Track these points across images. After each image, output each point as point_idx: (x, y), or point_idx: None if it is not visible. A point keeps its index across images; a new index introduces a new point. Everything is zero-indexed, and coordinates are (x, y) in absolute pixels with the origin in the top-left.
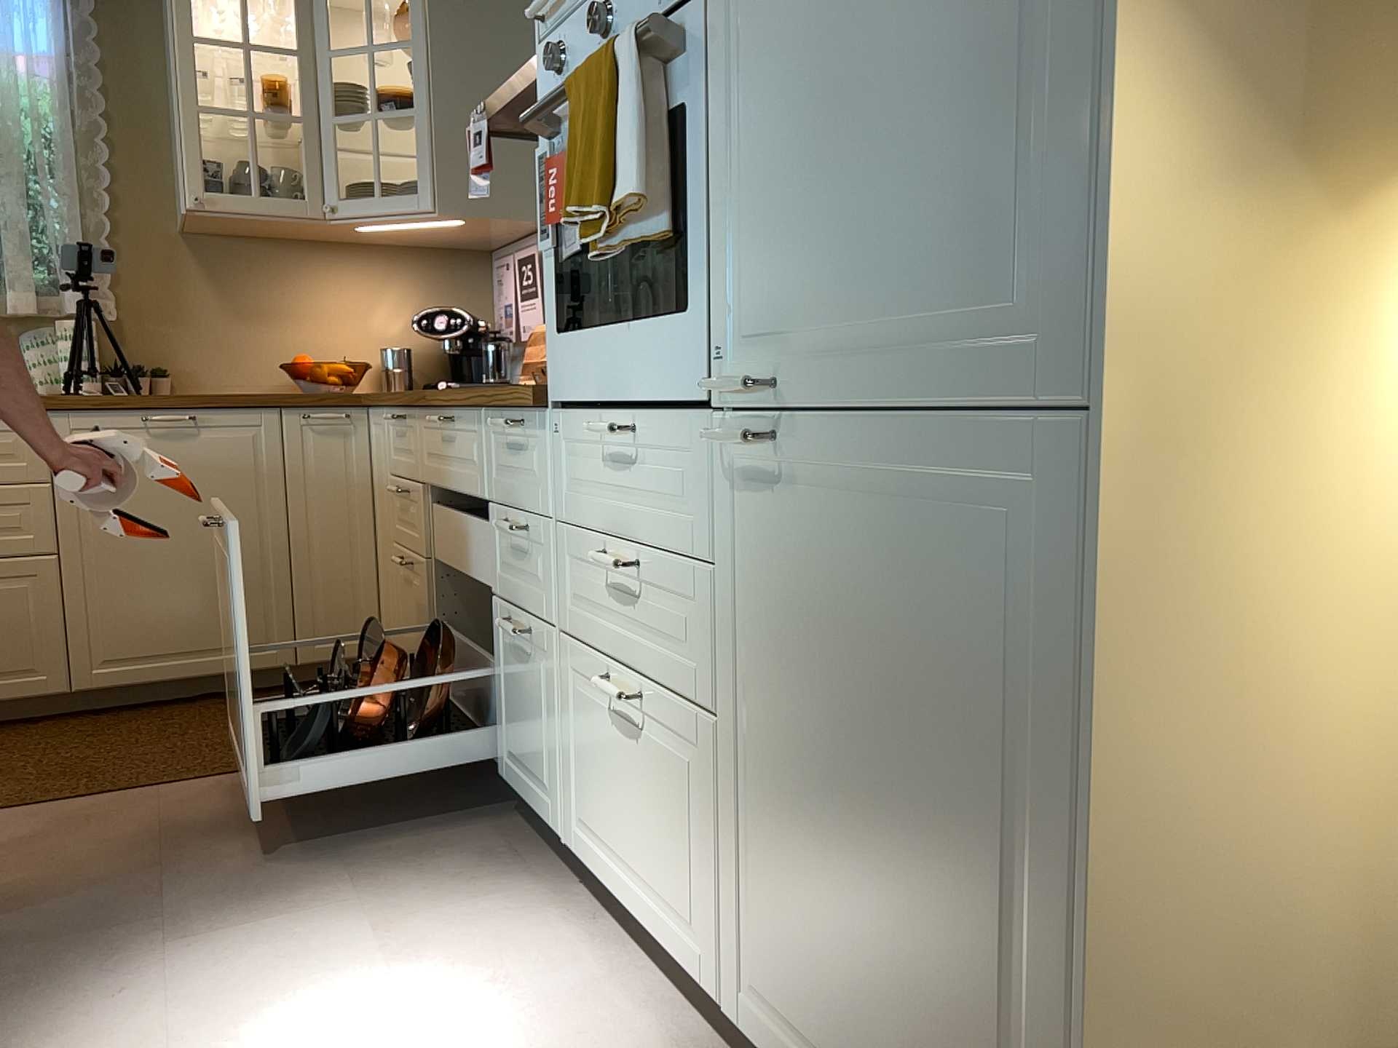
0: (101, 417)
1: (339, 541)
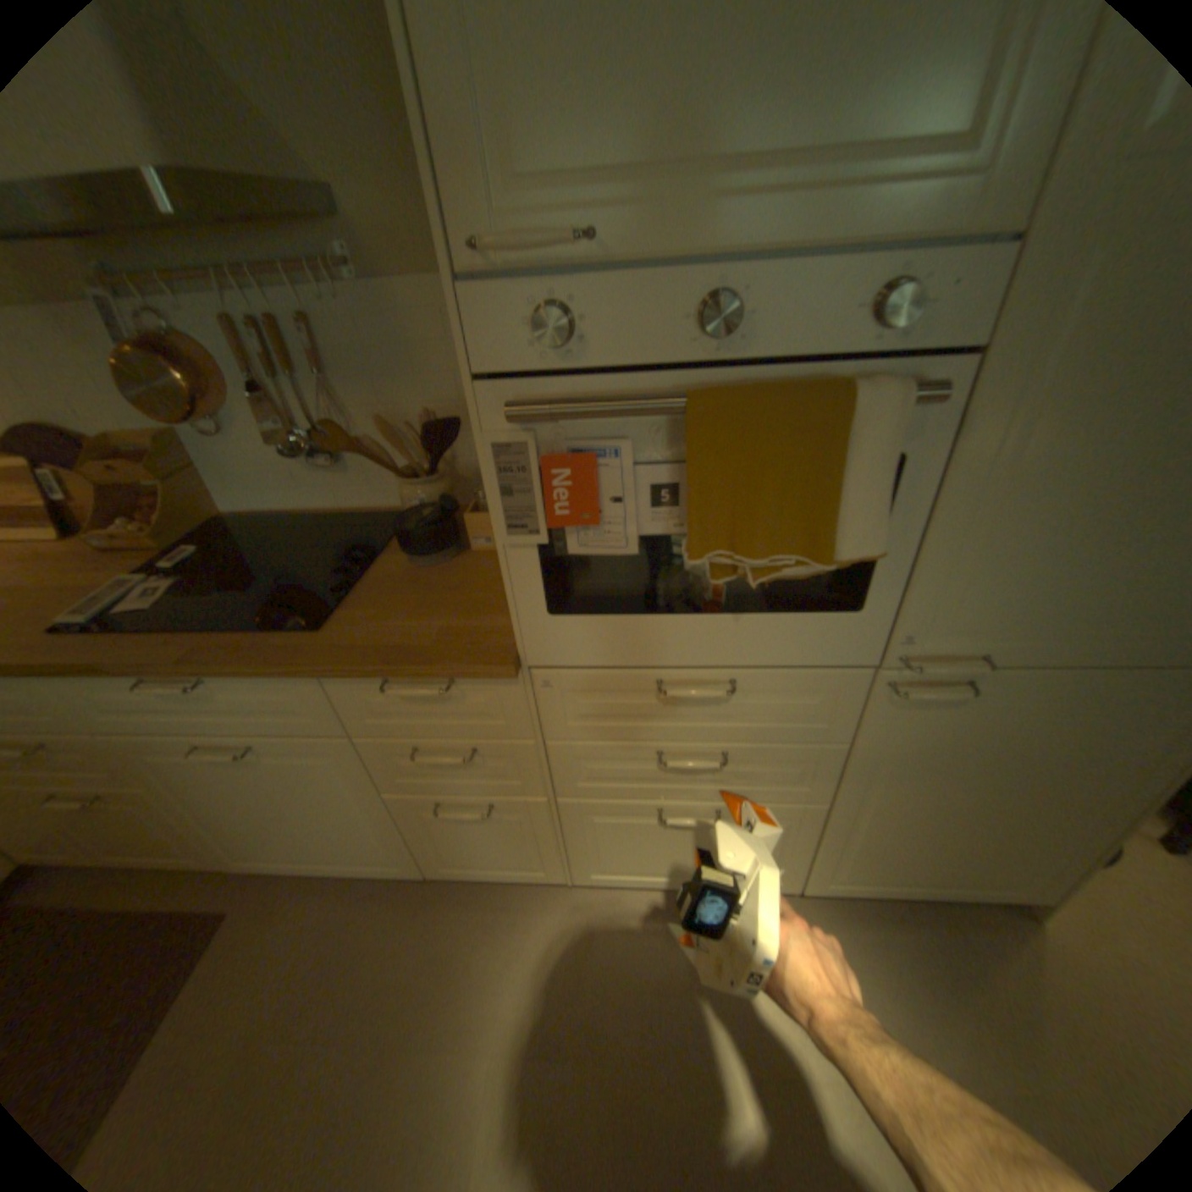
0: None
1: None
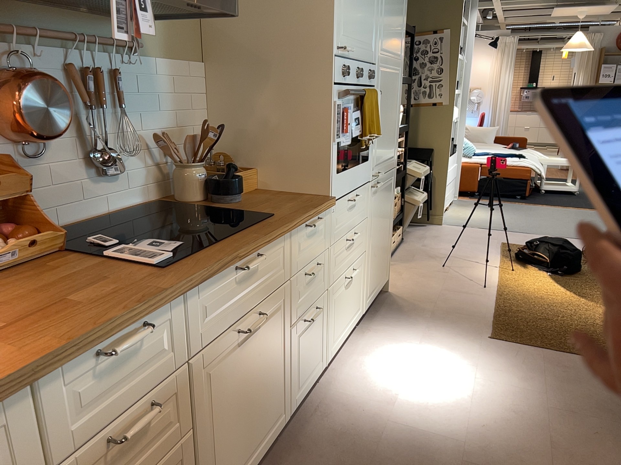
0: None
1: None
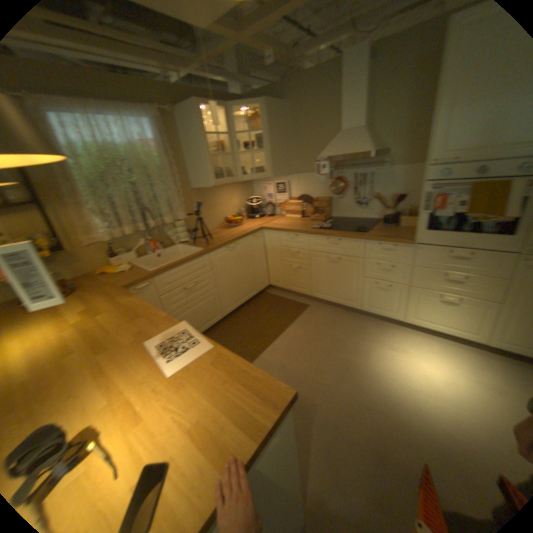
0: (217, 251)
1: (260, 263)
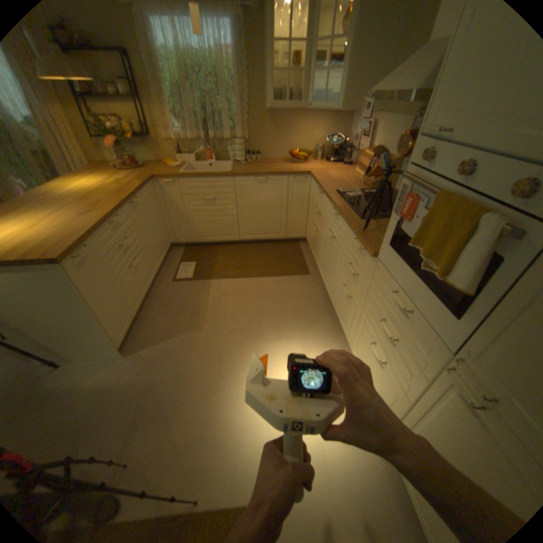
0: (246, 178)
1: (298, 211)
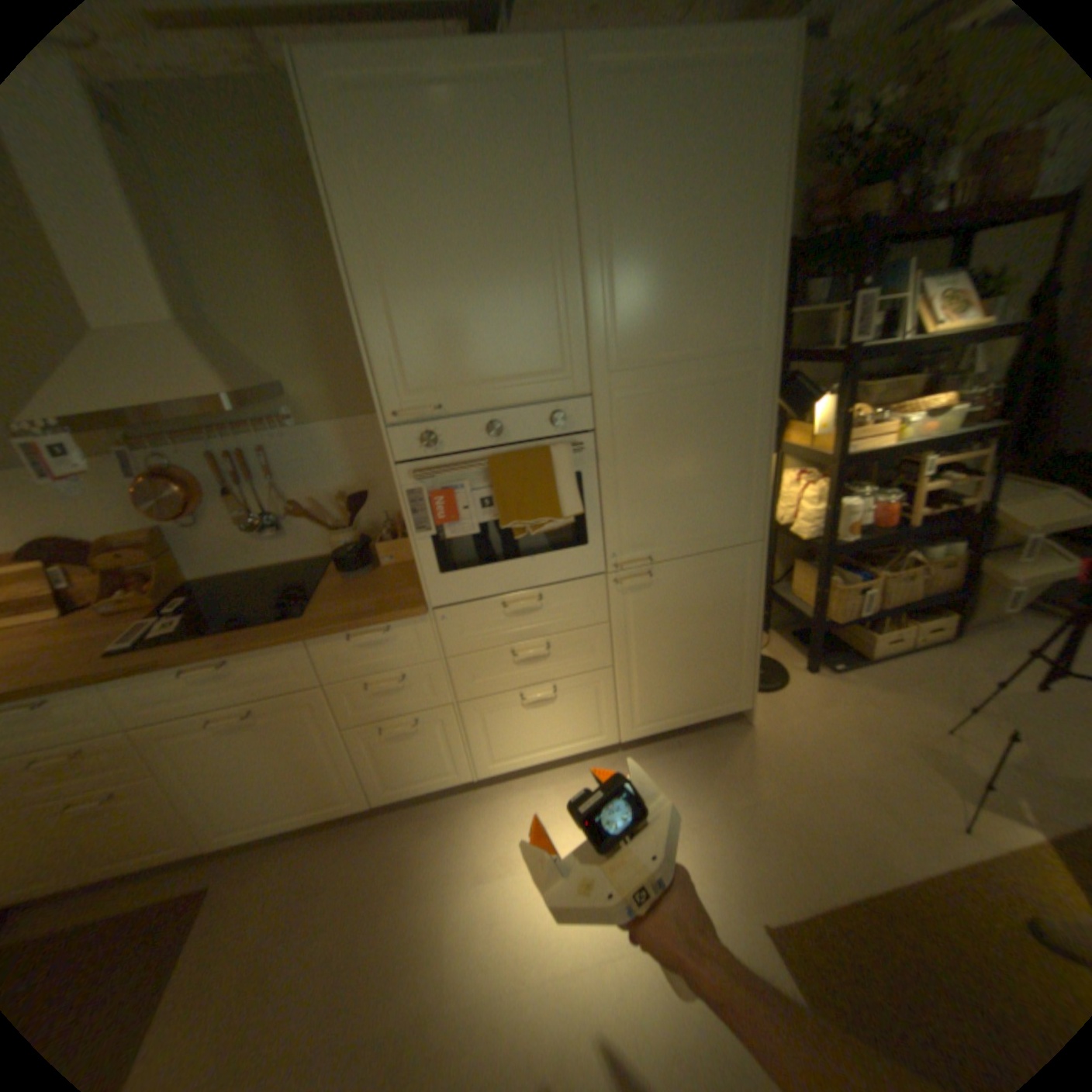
0: None
1: None
